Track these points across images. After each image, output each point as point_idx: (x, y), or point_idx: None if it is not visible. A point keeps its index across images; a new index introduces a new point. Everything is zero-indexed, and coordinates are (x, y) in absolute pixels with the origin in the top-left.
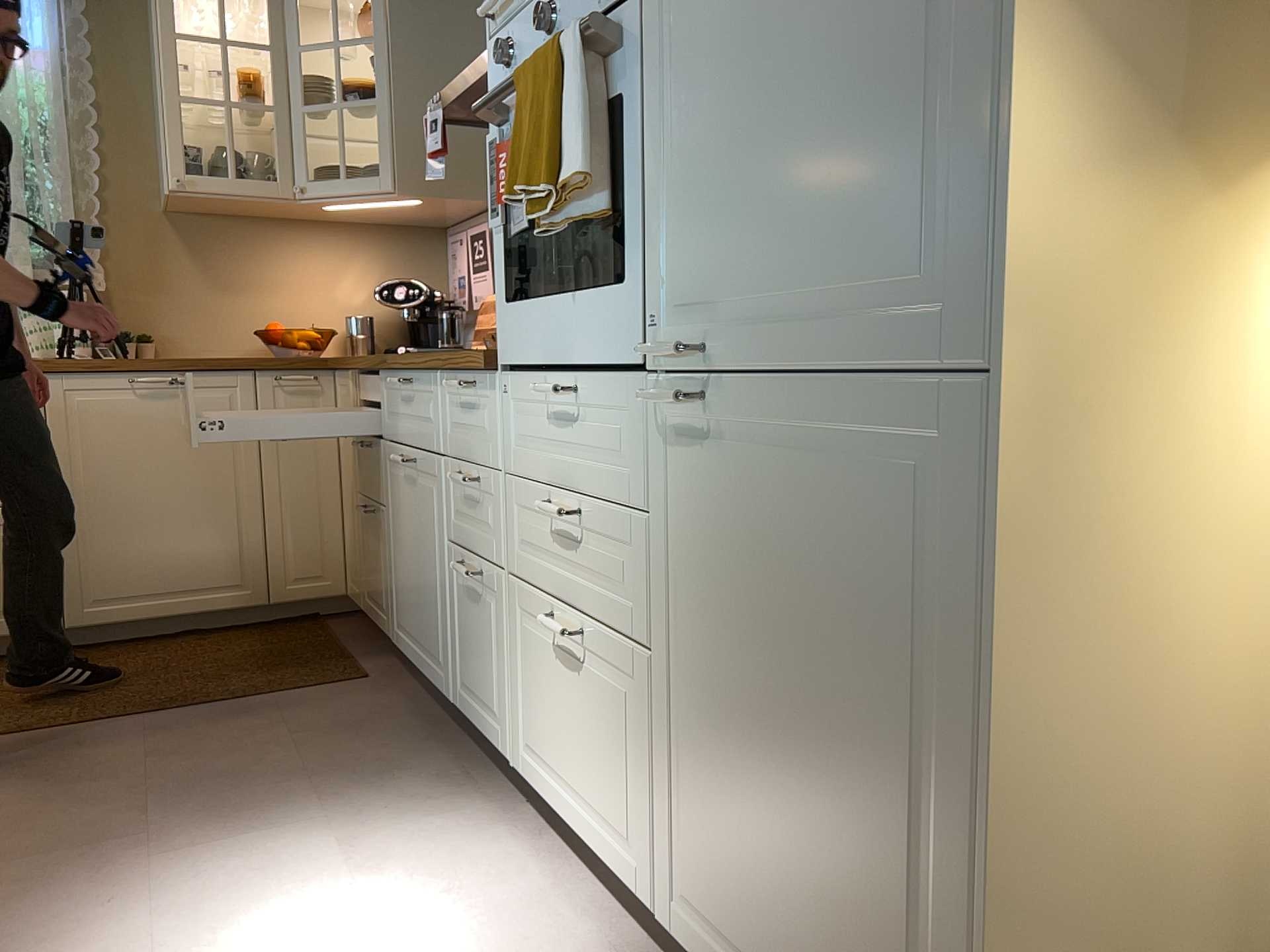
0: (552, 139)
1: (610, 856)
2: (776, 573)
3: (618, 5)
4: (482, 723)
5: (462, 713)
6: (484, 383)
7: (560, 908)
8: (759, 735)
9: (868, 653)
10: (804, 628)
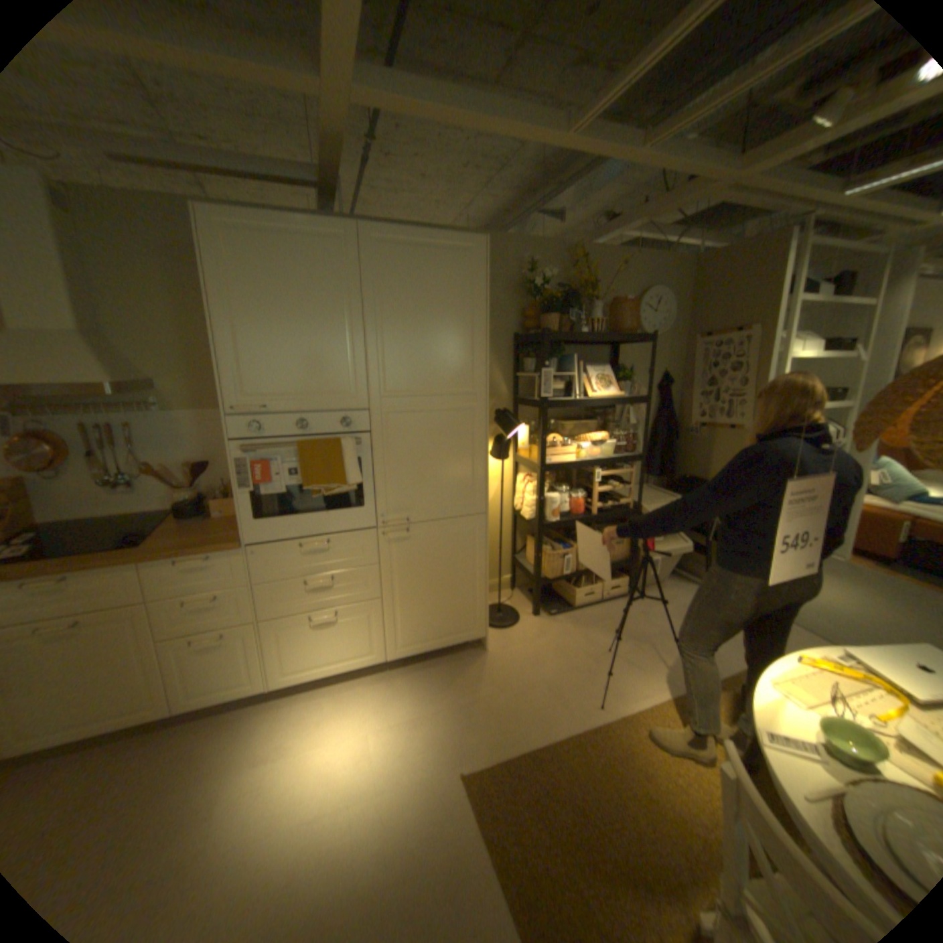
0: (336, 472)
1: (353, 666)
2: (430, 559)
3: (350, 433)
4: (219, 699)
5: (182, 713)
6: (218, 556)
7: (337, 697)
8: (425, 593)
9: (457, 563)
10: (439, 566)
